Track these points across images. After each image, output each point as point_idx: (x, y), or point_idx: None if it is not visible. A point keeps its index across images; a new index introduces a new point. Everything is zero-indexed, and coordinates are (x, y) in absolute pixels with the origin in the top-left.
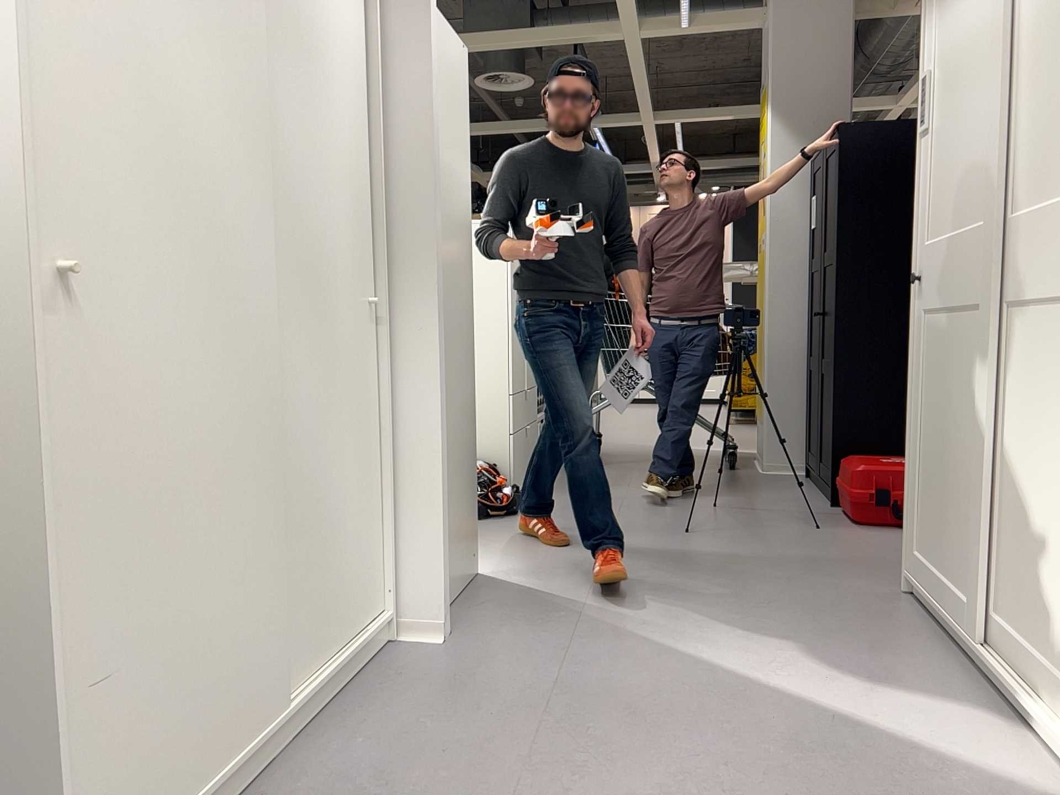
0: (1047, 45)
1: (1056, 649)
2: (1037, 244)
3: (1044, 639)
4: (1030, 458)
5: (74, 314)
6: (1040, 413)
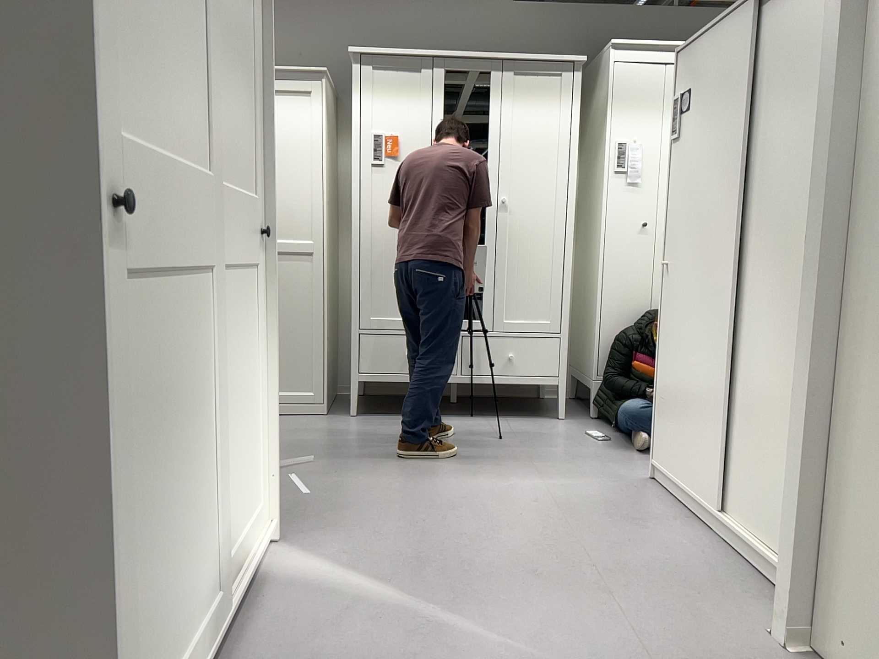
0: (223, 50)
1: (248, 508)
2: (228, 219)
3: (243, 515)
4: (229, 399)
5: (668, 278)
6: (232, 357)
